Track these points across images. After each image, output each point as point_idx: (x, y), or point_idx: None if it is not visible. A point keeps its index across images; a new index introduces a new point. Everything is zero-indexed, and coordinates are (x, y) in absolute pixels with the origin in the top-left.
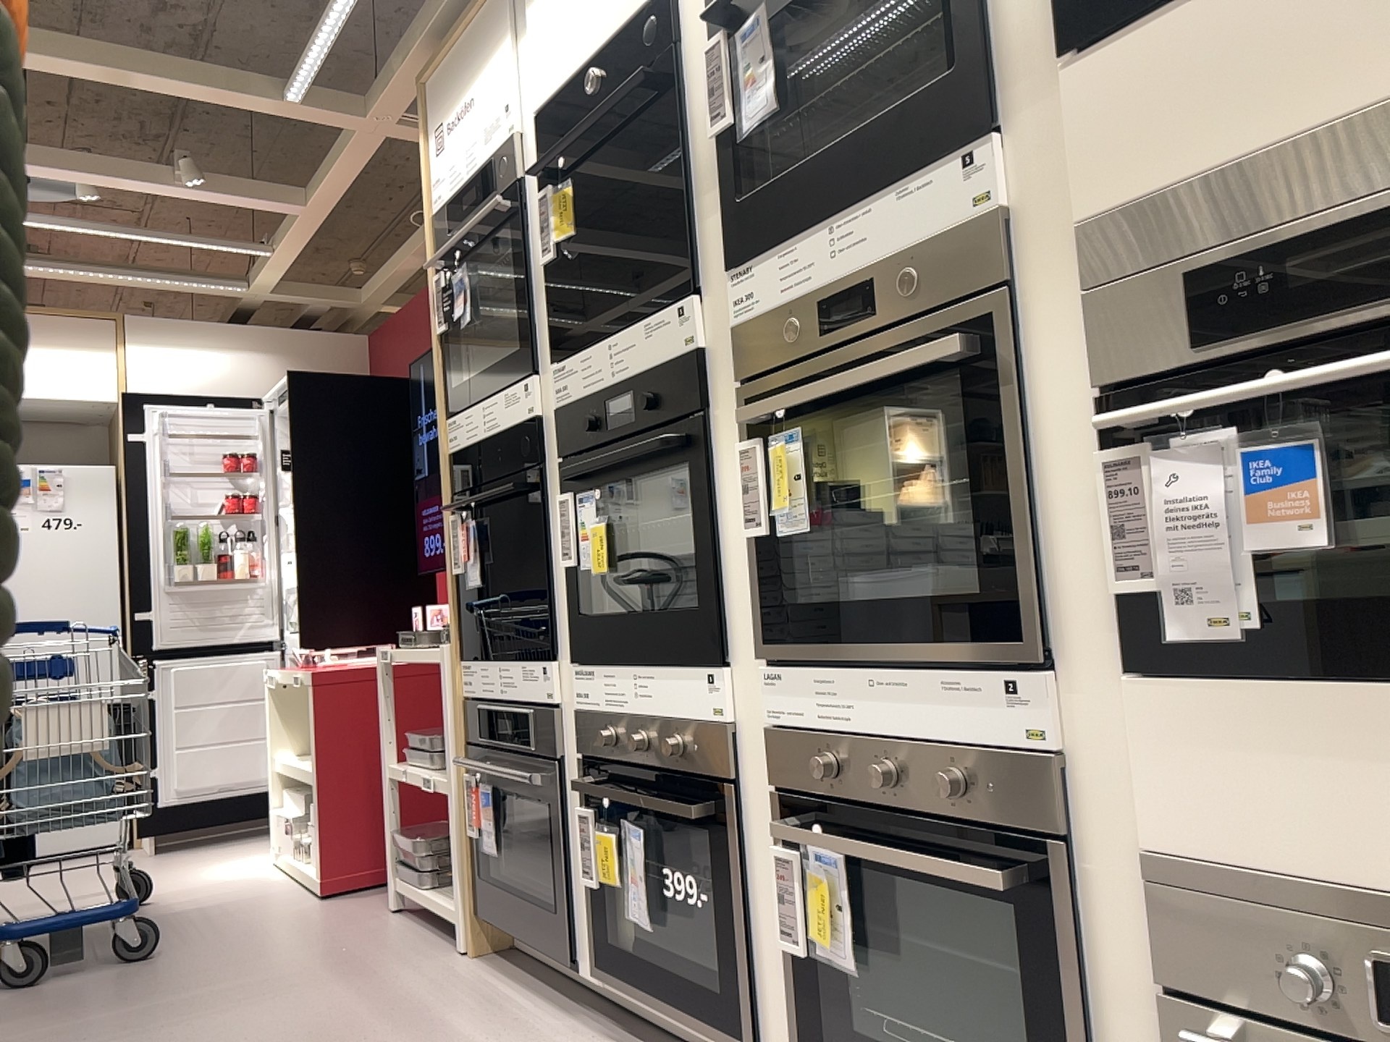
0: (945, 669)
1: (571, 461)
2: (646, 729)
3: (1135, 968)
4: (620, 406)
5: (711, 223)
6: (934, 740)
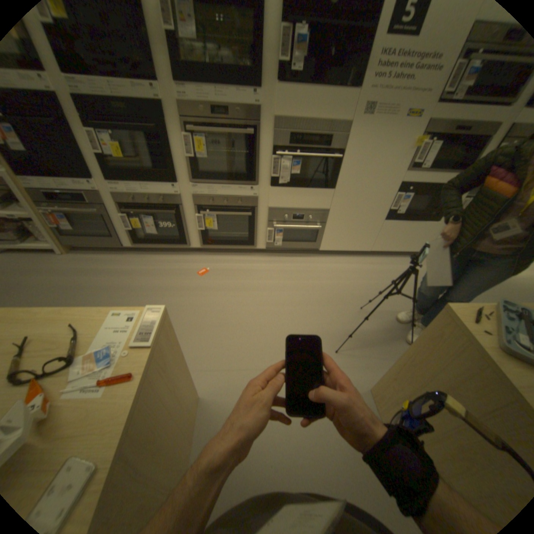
0: (238, 186)
1: (89, 119)
2: (146, 197)
3: (262, 221)
4: (114, 106)
5: (162, 62)
6: (234, 197)
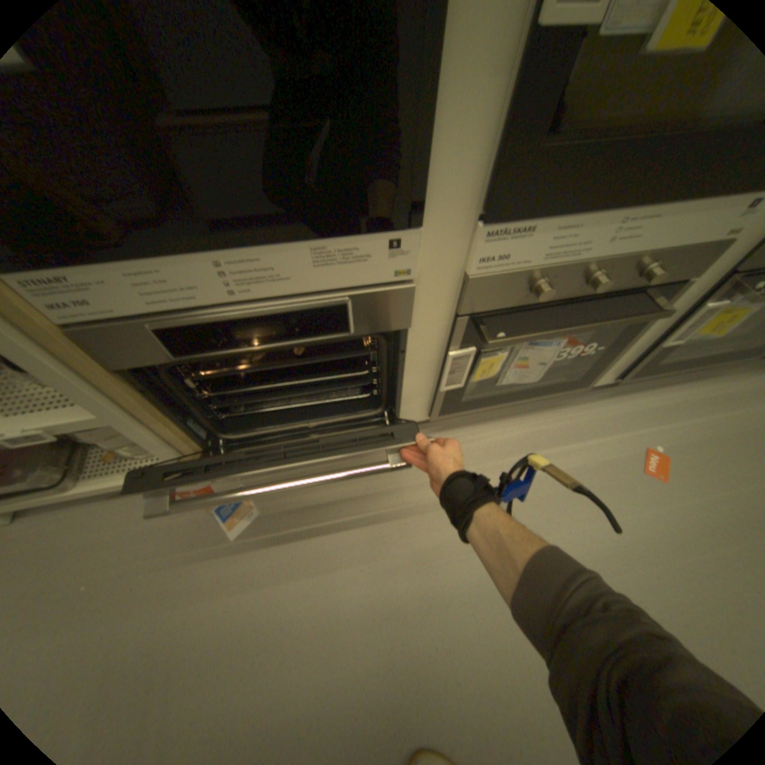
0: None
1: None
2: (603, 263)
3: None
4: None
5: None
6: None
